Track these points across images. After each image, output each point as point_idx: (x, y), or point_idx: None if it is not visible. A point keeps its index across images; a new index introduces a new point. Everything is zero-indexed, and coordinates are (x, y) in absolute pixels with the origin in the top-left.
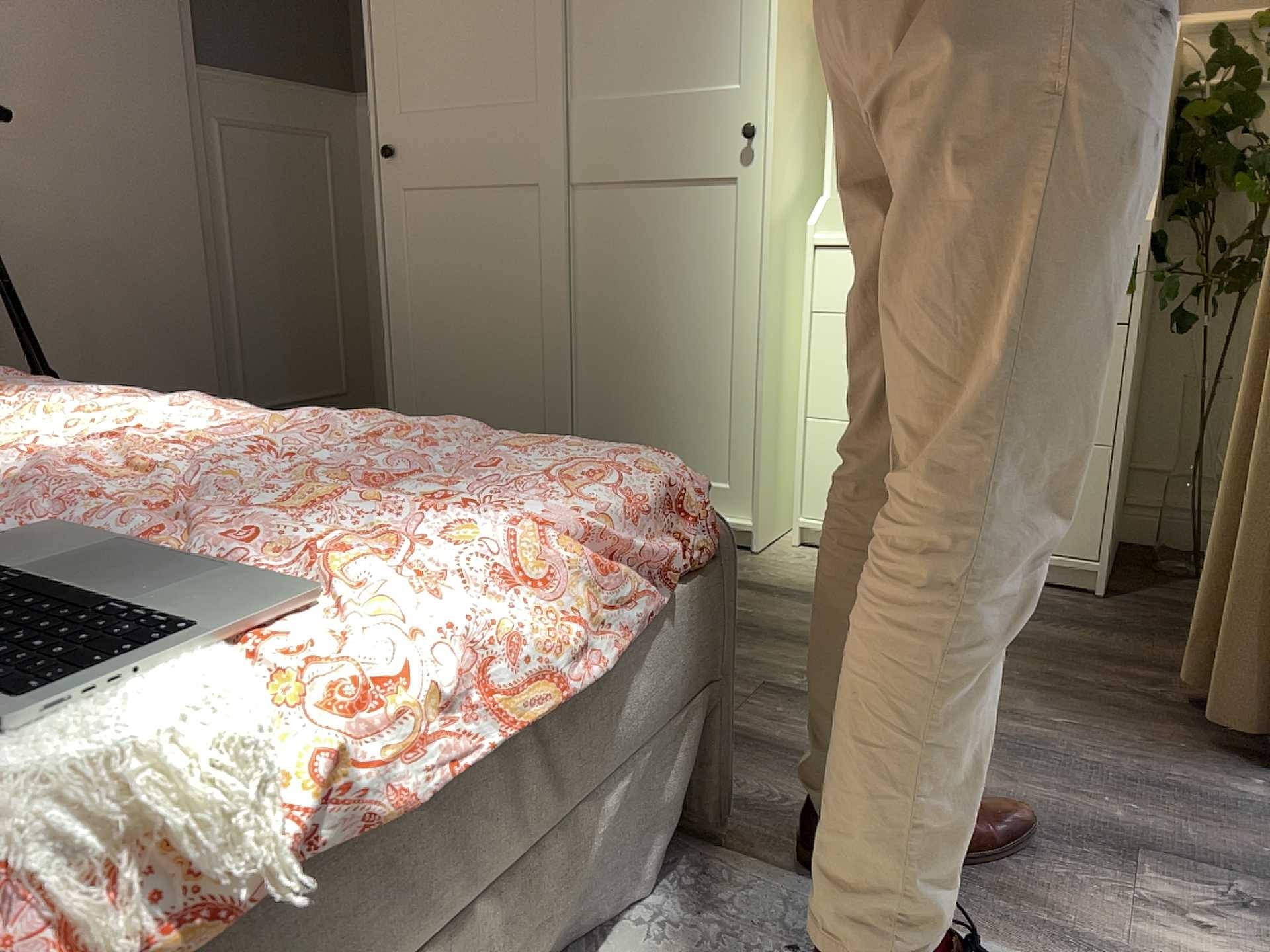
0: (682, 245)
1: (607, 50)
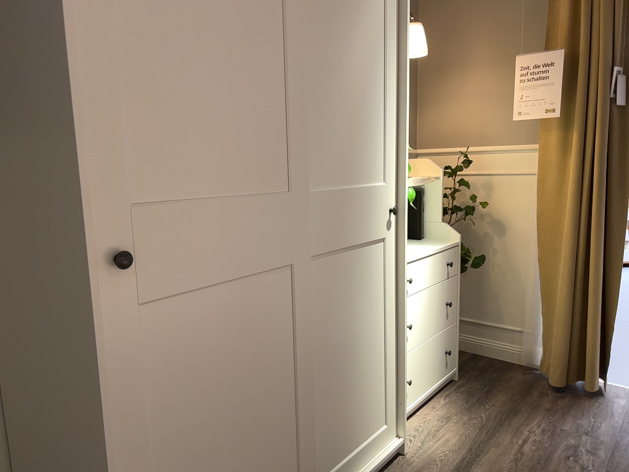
0: (362, 281)
1: (326, 159)
